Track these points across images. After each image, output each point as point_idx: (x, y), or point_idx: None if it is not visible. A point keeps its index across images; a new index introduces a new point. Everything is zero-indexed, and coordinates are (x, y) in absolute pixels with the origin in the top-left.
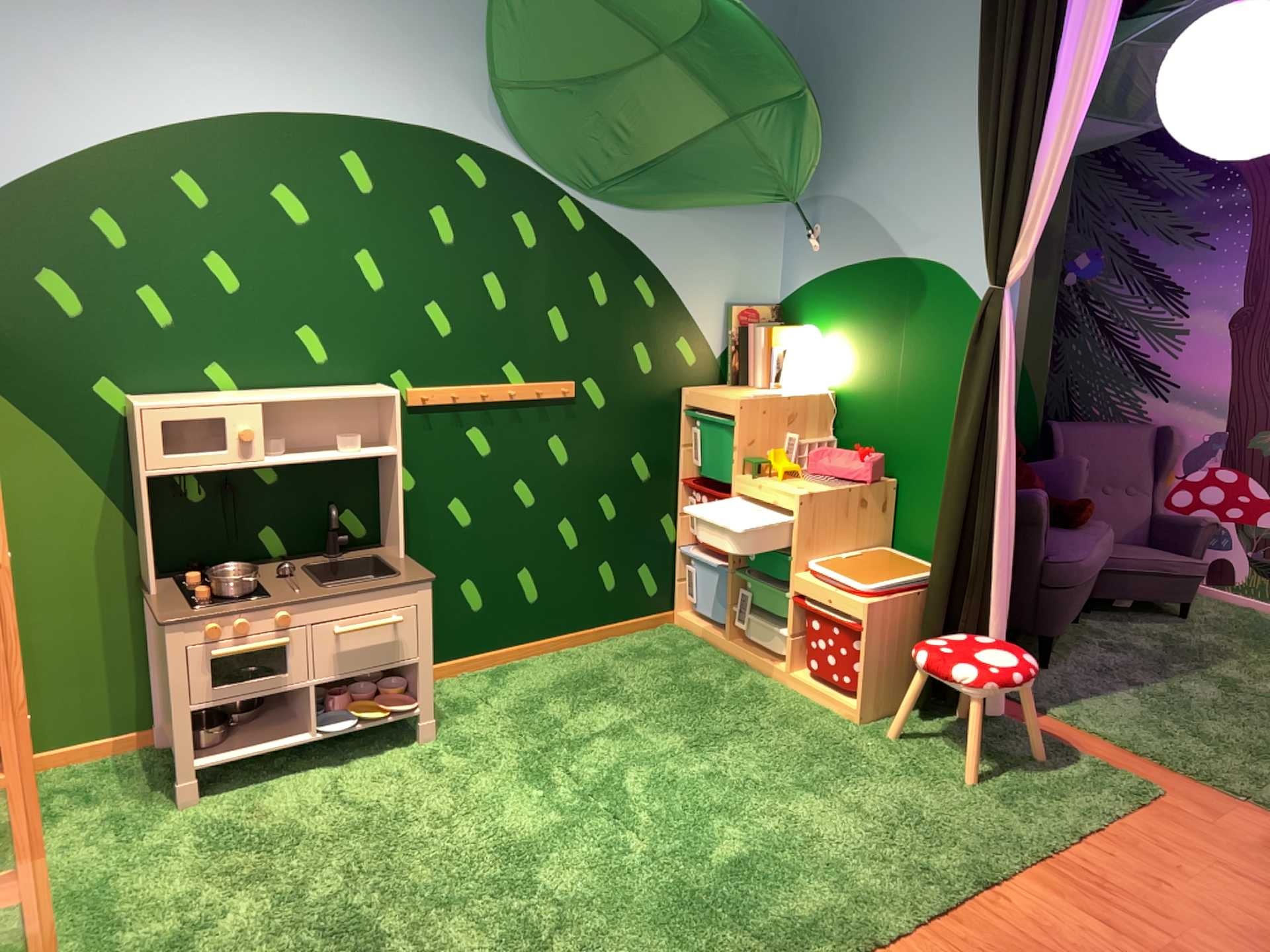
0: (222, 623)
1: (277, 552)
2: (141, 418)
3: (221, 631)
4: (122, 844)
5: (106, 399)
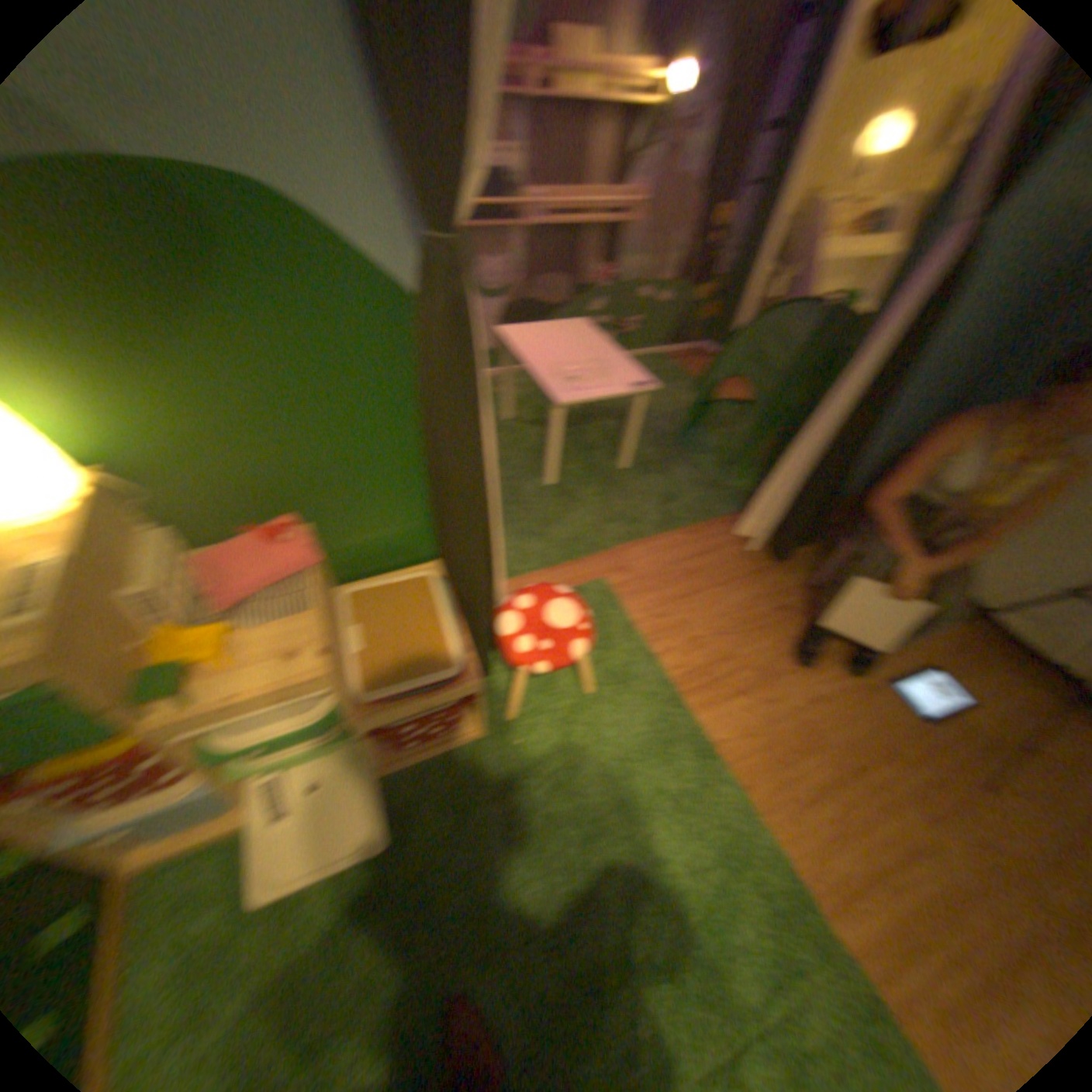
0: None
1: None
2: None
3: None
4: None
5: None
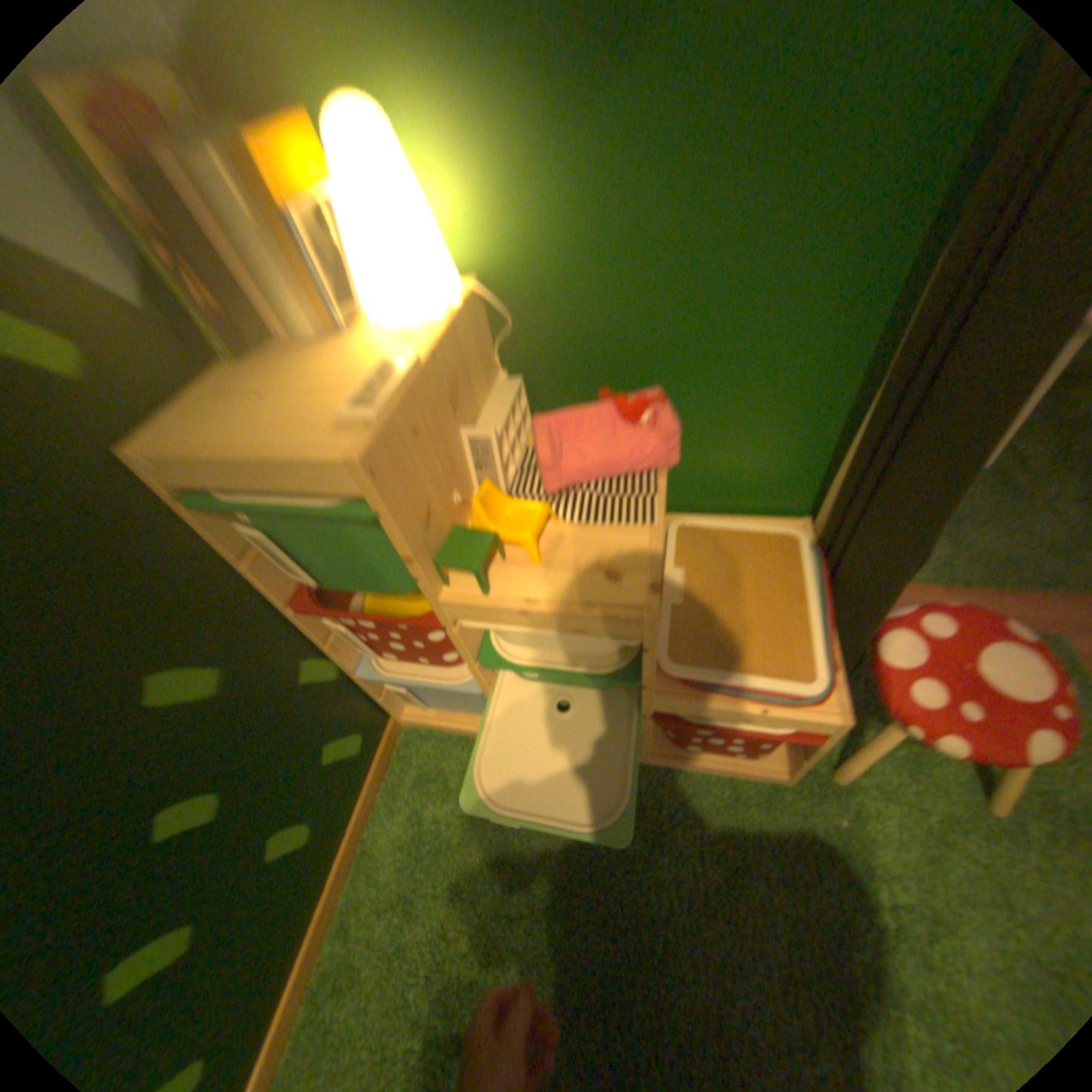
0: None
1: None
2: None
3: None
4: None
5: None
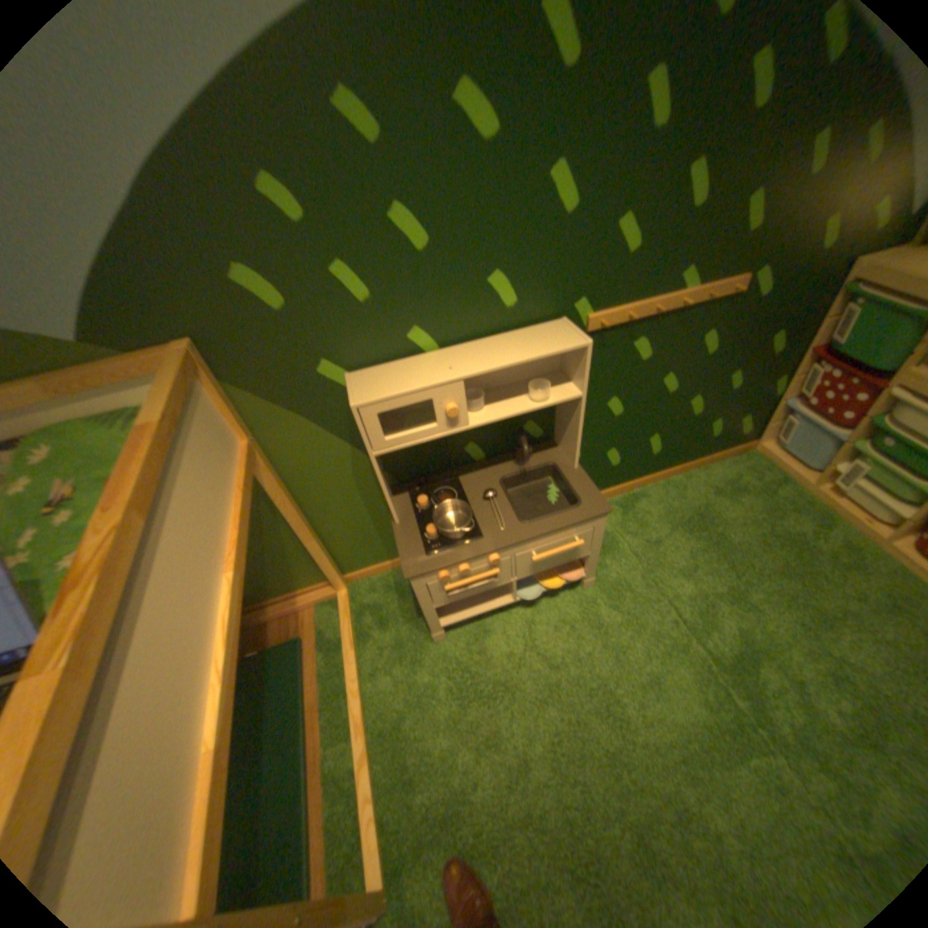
0: (449, 569)
1: (478, 459)
2: (359, 413)
3: (450, 577)
4: (405, 677)
5: (329, 378)
